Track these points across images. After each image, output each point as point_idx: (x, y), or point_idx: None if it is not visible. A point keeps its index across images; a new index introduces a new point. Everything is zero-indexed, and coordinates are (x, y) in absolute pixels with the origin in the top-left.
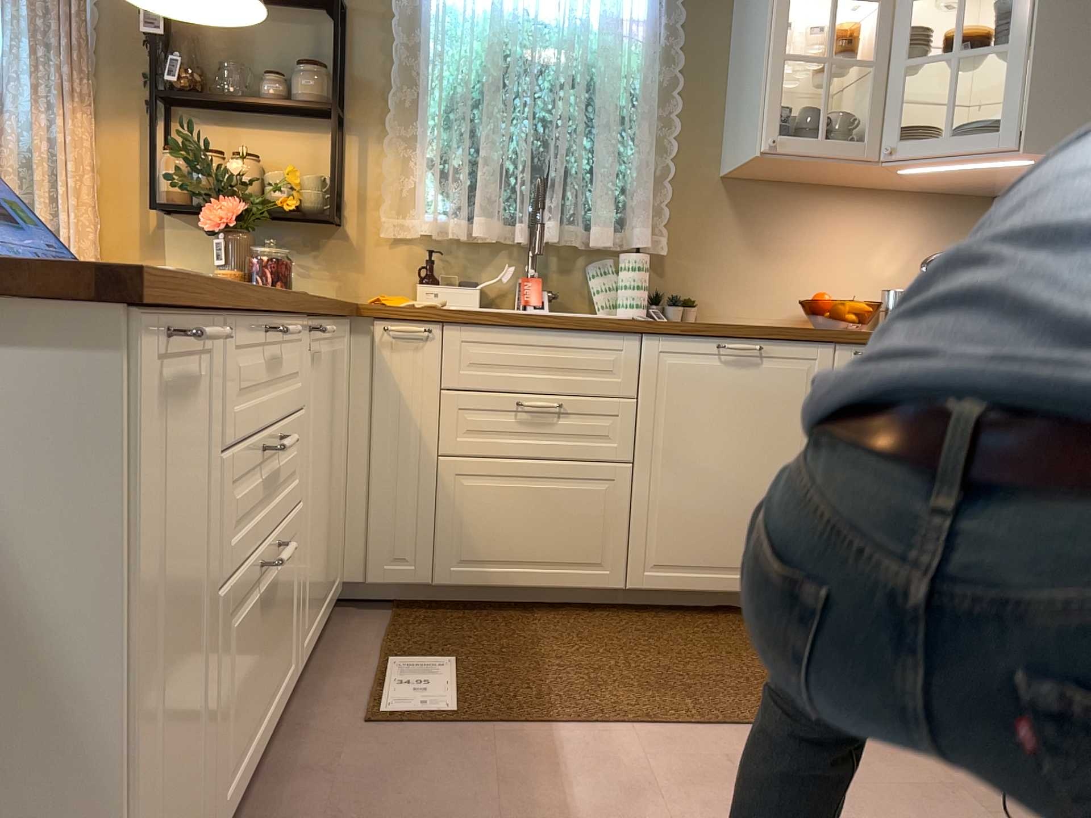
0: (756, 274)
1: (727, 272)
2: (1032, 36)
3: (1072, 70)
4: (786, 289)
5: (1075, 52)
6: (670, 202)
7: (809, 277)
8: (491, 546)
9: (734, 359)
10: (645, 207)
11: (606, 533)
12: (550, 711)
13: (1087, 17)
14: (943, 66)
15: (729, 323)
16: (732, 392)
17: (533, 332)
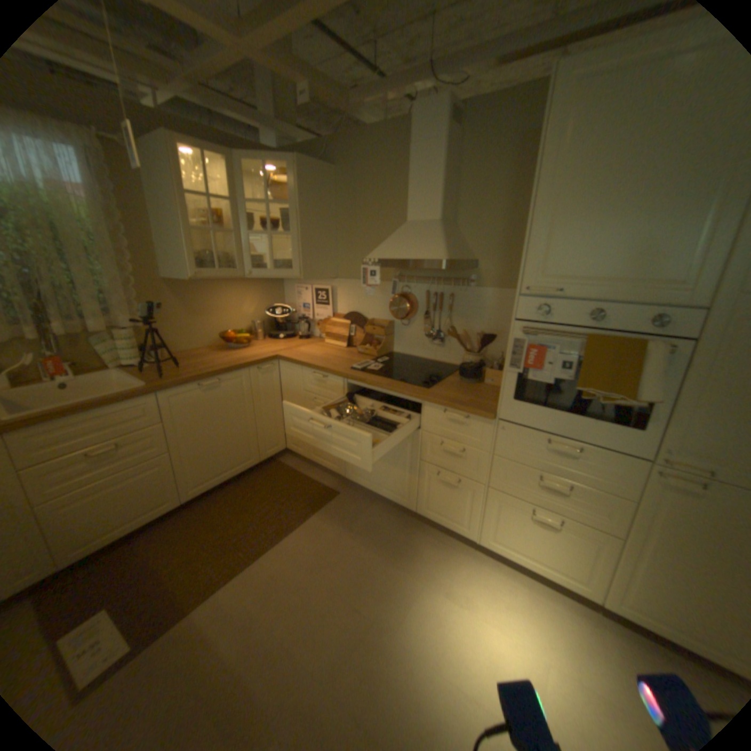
0: (191, 325)
1: (176, 328)
2: (296, 230)
3: (312, 245)
4: (207, 329)
5: (311, 238)
6: (132, 296)
7: (217, 322)
8: (95, 531)
9: (206, 389)
10: (119, 304)
11: (163, 489)
12: (183, 606)
13: (313, 224)
14: (253, 220)
15: (184, 351)
16: (209, 403)
17: (82, 417)
